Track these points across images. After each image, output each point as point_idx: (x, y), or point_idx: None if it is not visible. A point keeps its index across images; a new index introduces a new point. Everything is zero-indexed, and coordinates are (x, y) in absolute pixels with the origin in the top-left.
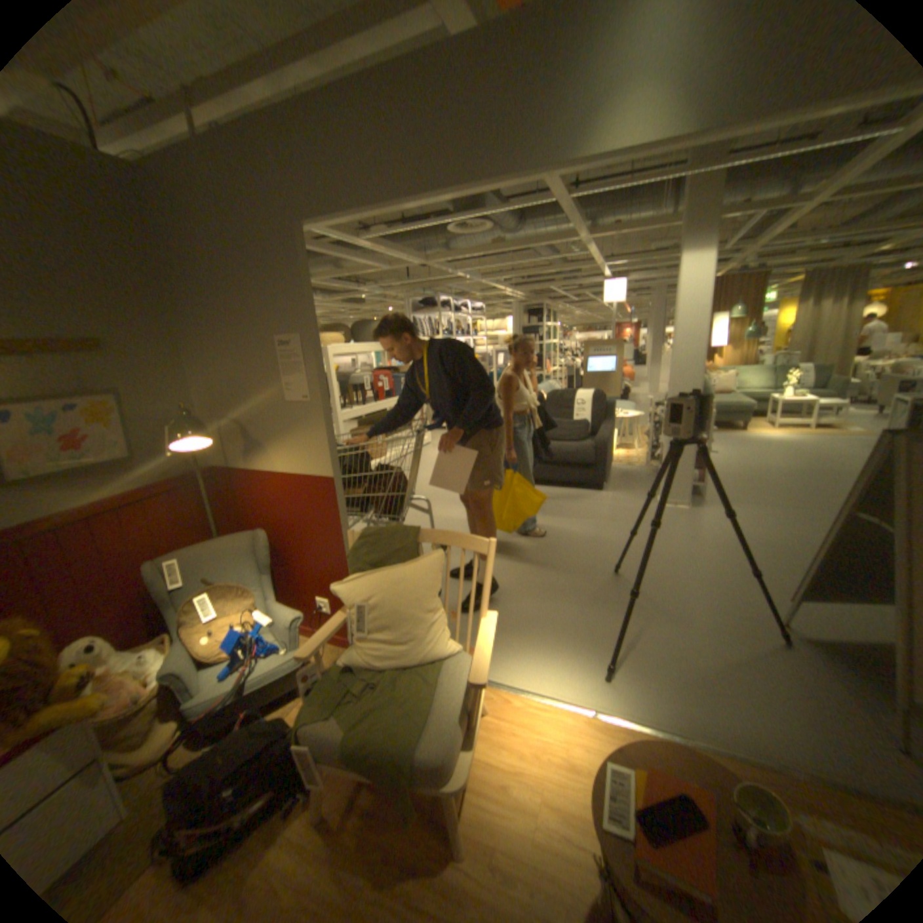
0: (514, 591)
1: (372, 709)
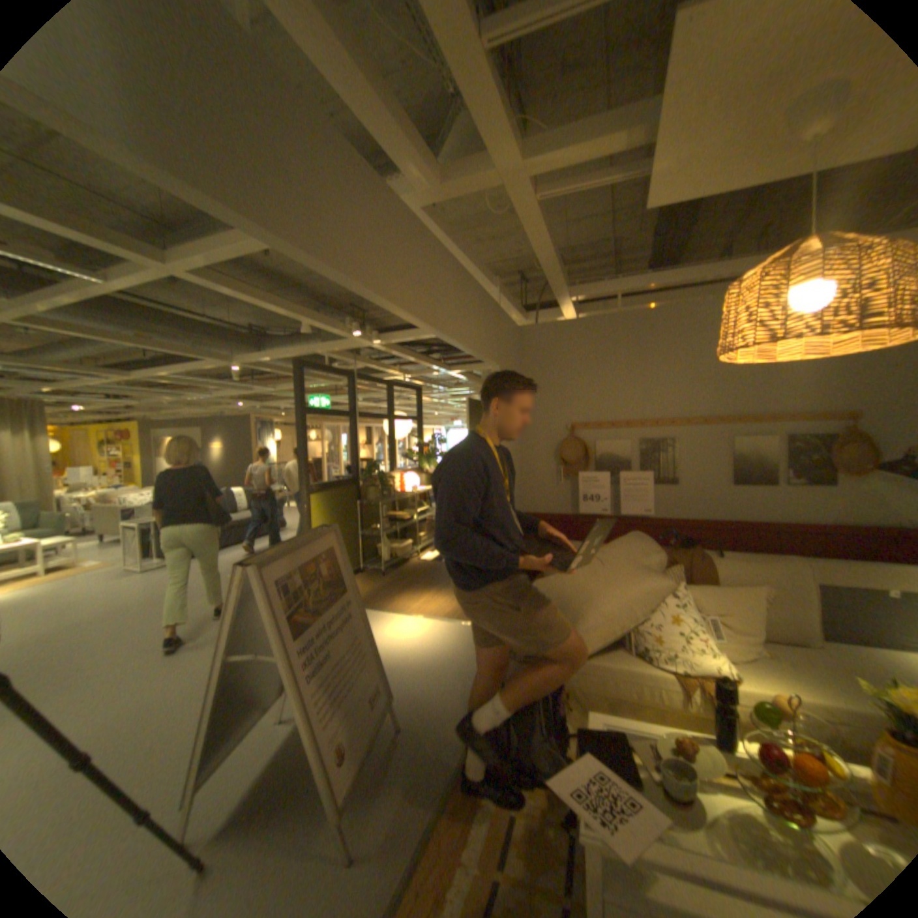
0: None
1: None
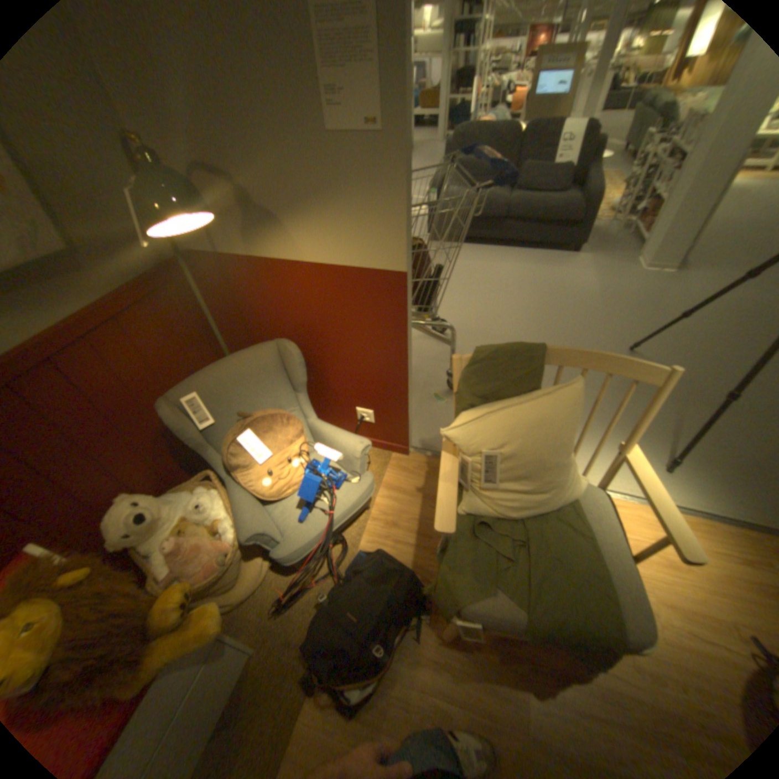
0: None
1: (539, 574)
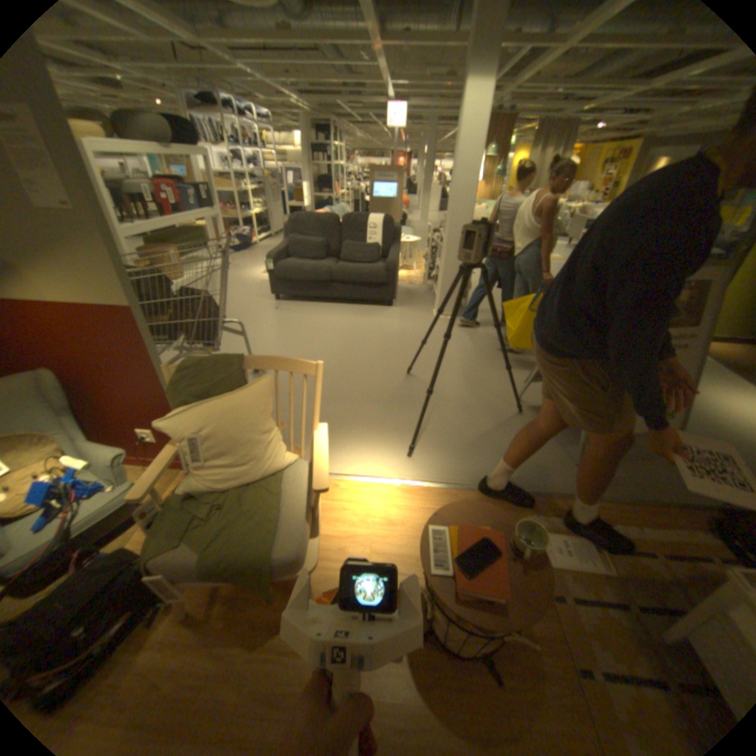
0: (330, 397)
1: (223, 526)
